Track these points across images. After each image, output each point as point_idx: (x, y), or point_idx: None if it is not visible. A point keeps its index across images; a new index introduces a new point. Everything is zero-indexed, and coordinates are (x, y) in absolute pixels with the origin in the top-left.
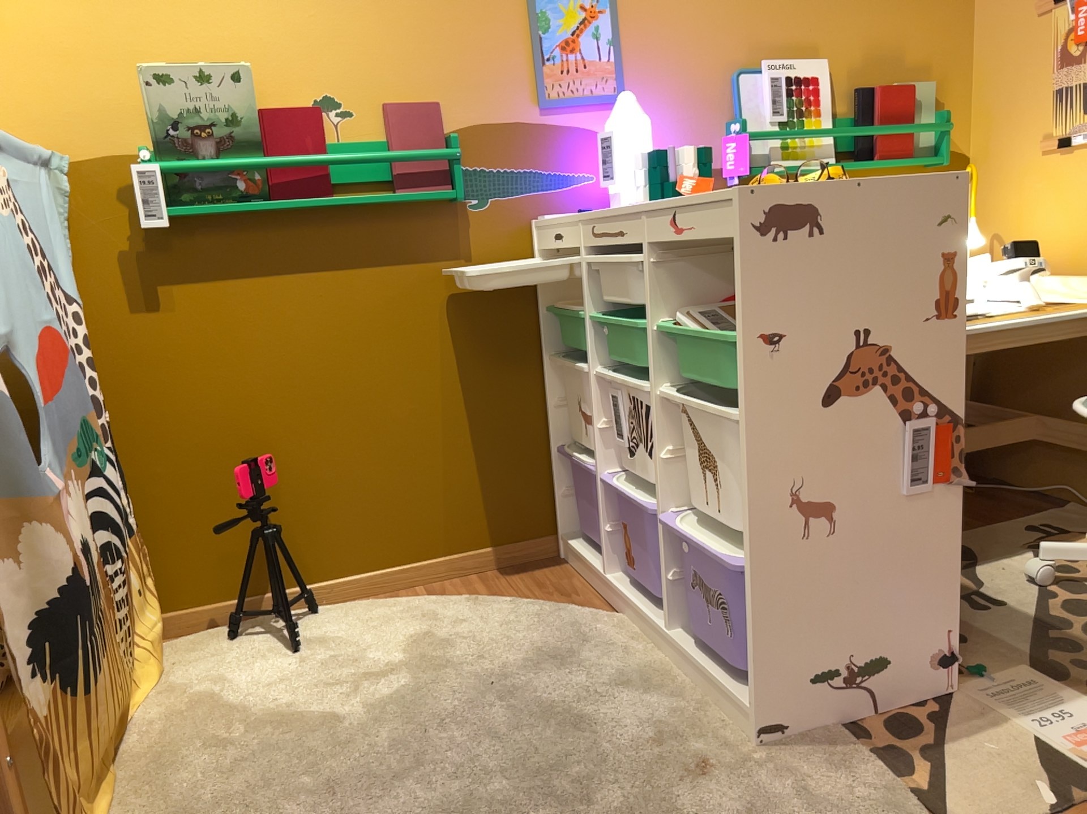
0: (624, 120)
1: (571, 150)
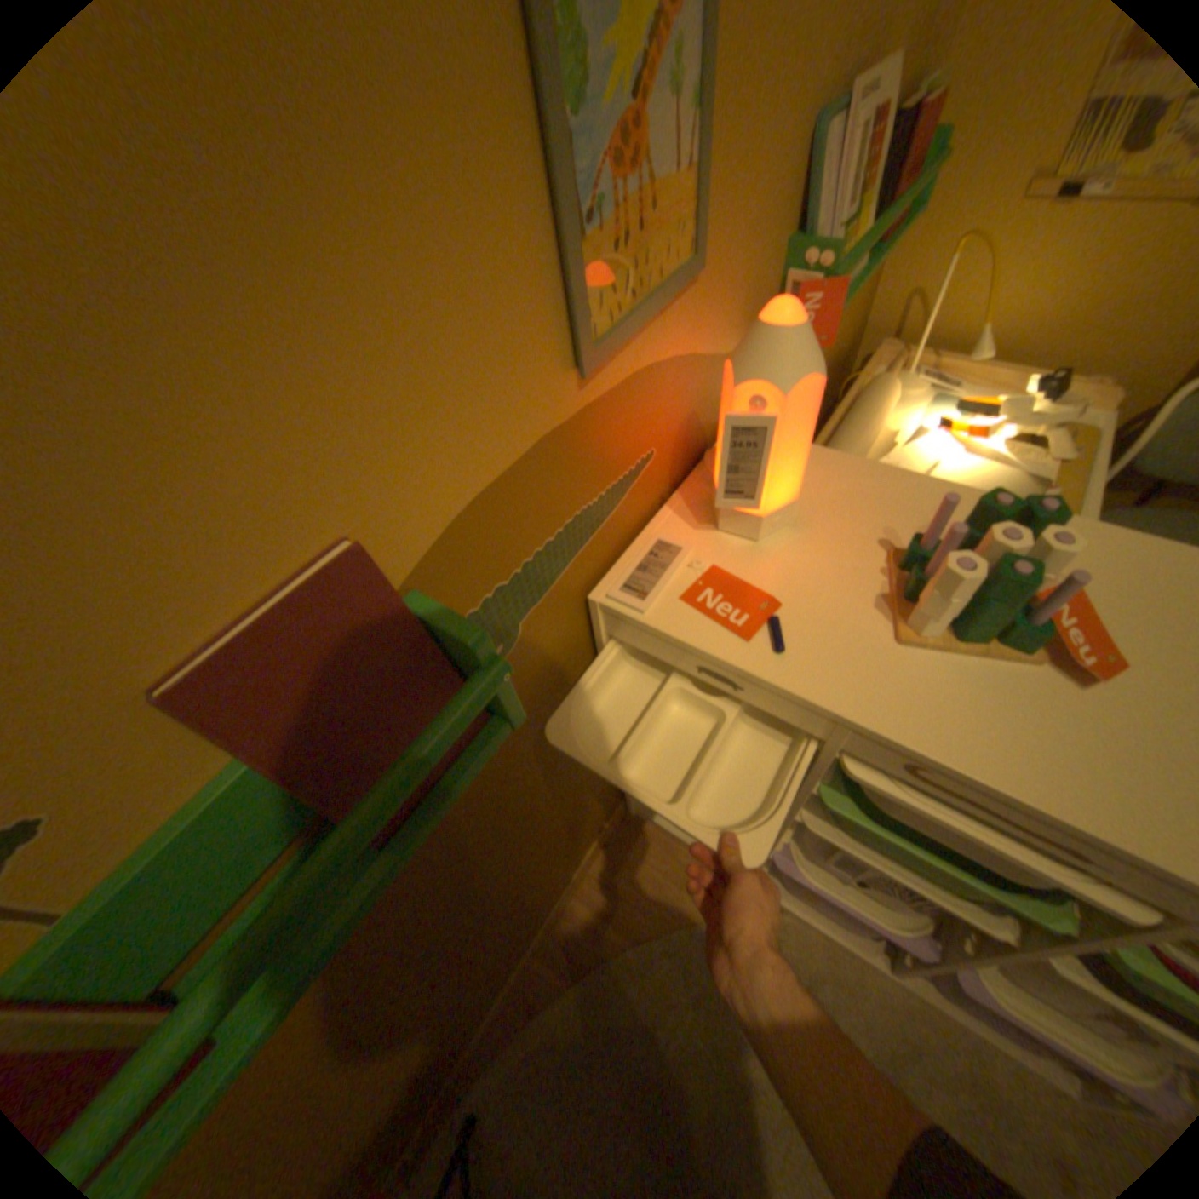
0: (798, 383)
1: (629, 427)
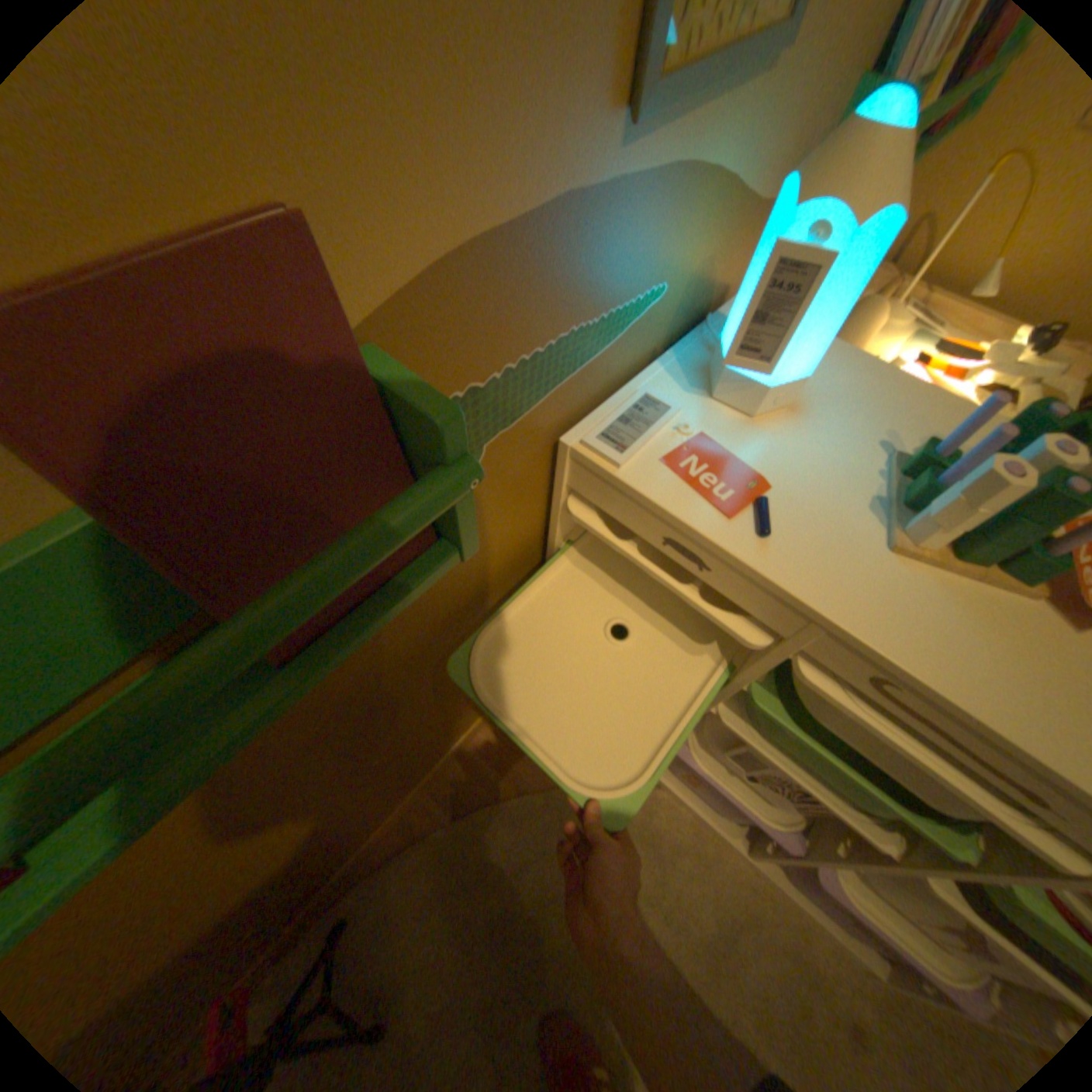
0: (876, 214)
1: (655, 238)
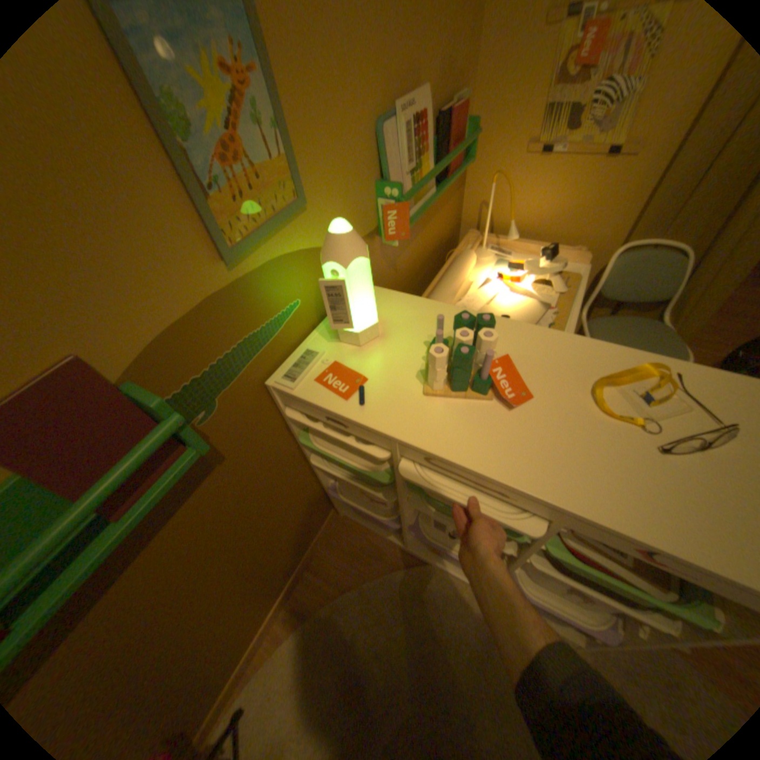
0: (353, 263)
1: (274, 289)
